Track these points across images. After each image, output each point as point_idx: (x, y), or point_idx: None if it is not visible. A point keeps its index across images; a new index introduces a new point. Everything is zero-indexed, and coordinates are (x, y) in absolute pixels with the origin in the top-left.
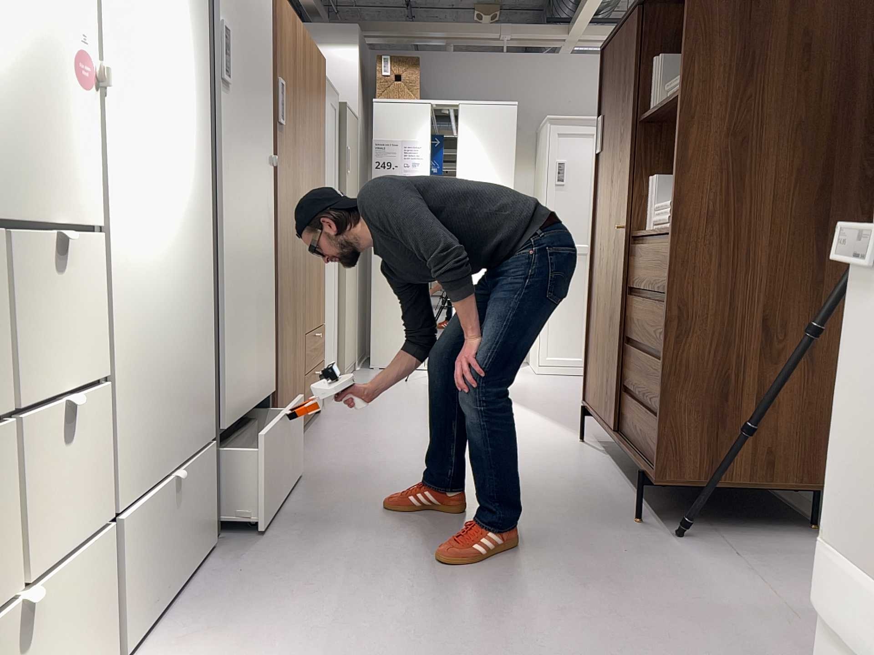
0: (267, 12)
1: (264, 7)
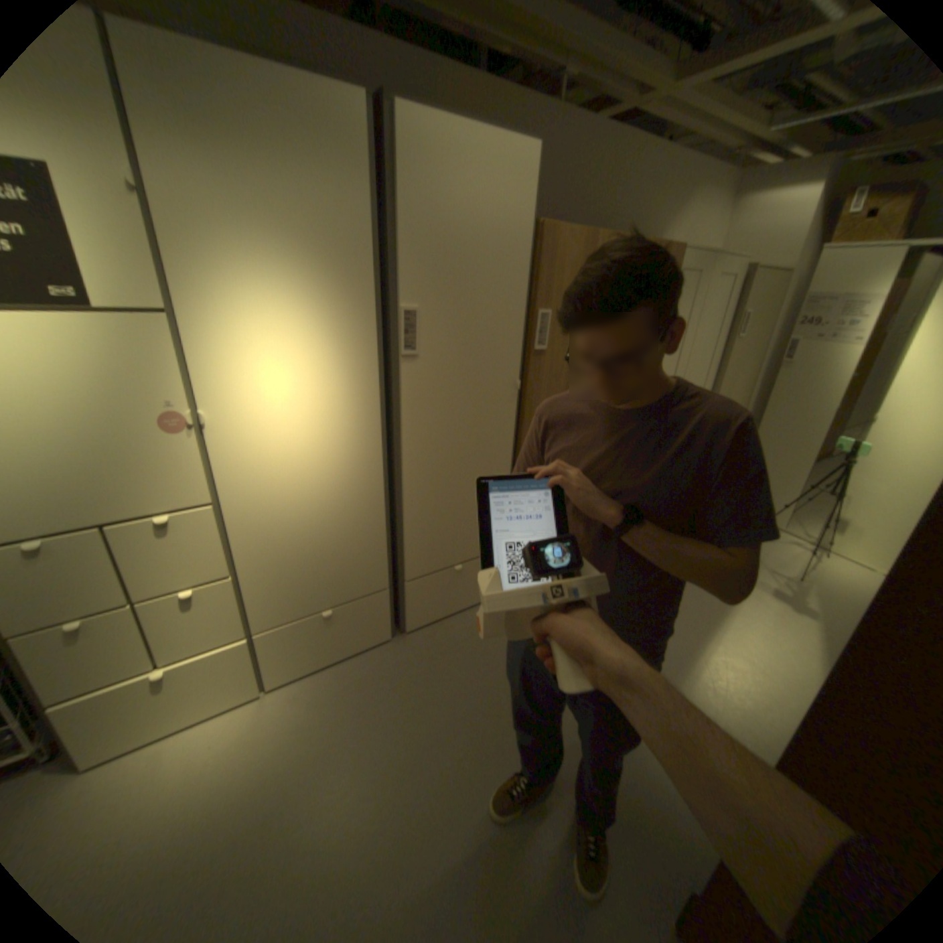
0: (517, 256)
1: (510, 256)
